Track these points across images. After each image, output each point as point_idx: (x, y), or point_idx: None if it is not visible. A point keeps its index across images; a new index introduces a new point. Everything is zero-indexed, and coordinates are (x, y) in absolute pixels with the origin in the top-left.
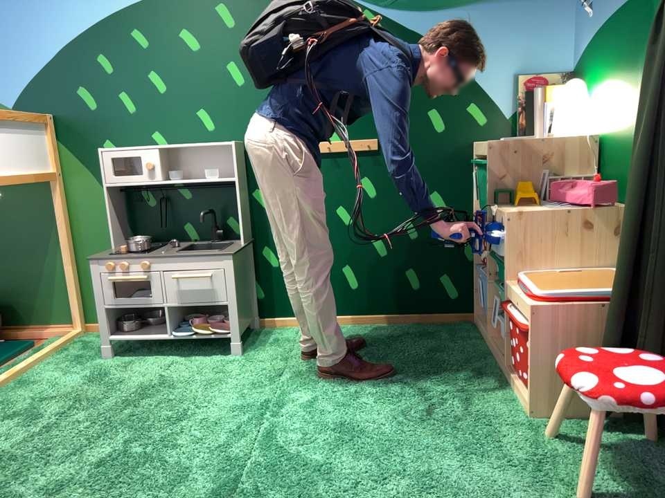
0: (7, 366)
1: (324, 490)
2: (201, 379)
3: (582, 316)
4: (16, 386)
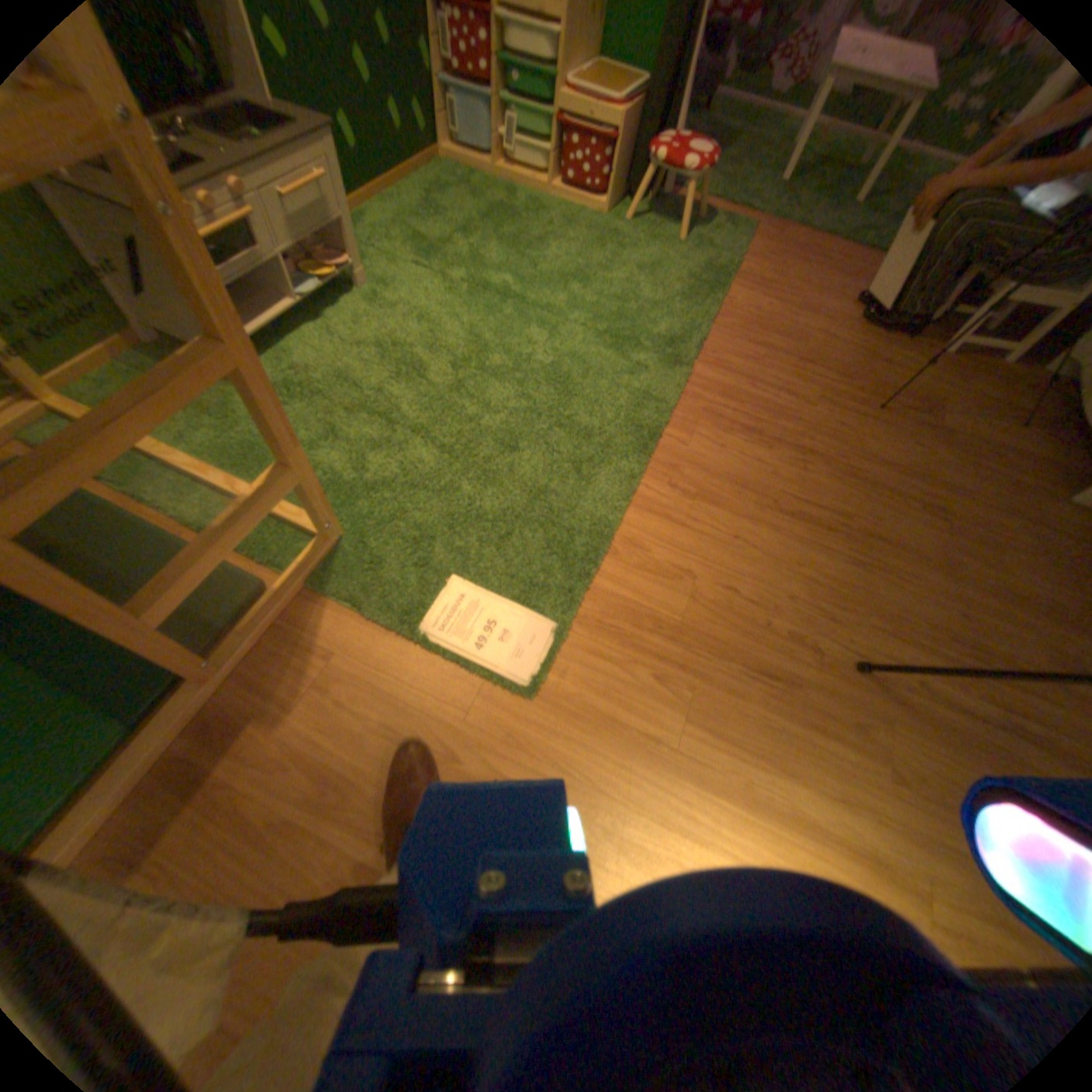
0: (106, 486)
1: (621, 305)
2: (389, 318)
3: (631, 113)
4: (234, 465)
